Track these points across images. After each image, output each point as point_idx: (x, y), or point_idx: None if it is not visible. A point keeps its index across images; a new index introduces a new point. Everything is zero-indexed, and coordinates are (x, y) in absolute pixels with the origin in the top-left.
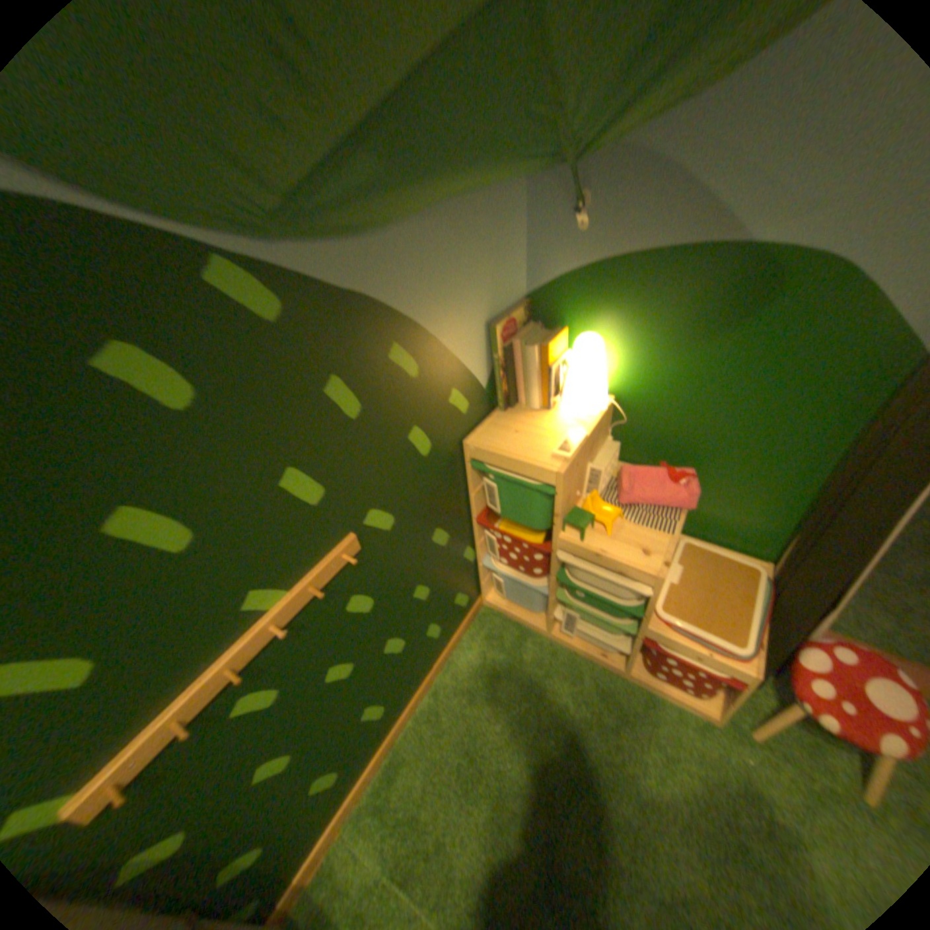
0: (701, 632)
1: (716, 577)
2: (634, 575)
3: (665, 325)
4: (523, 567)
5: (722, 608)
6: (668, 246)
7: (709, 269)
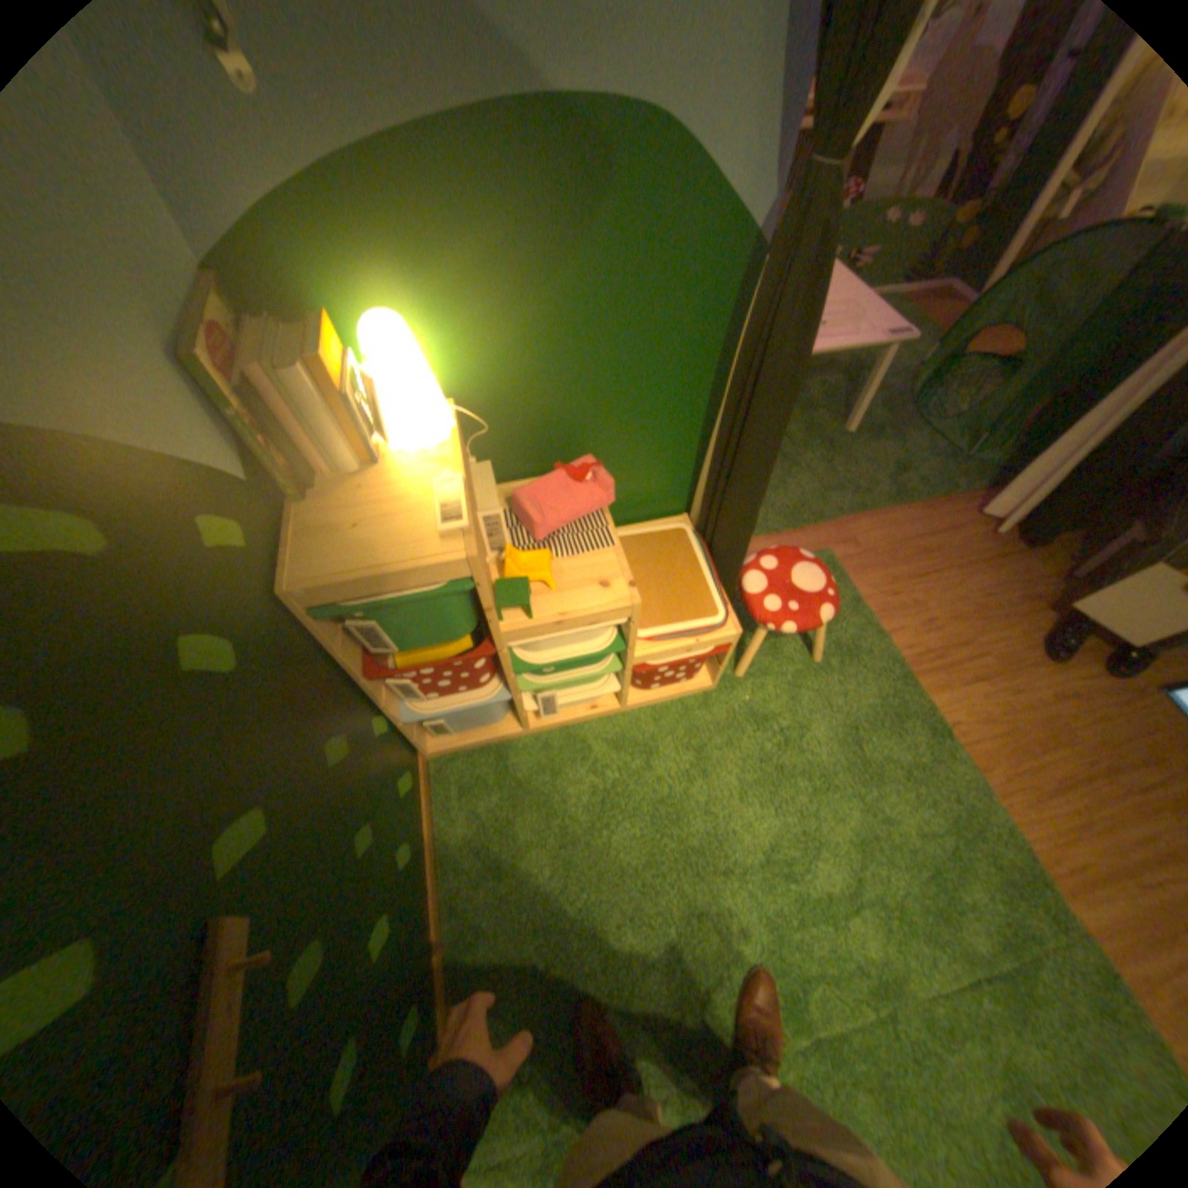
0: (677, 624)
1: (654, 558)
2: (606, 616)
3: (479, 261)
4: (463, 688)
5: (678, 586)
6: (432, 112)
7: (508, 151)
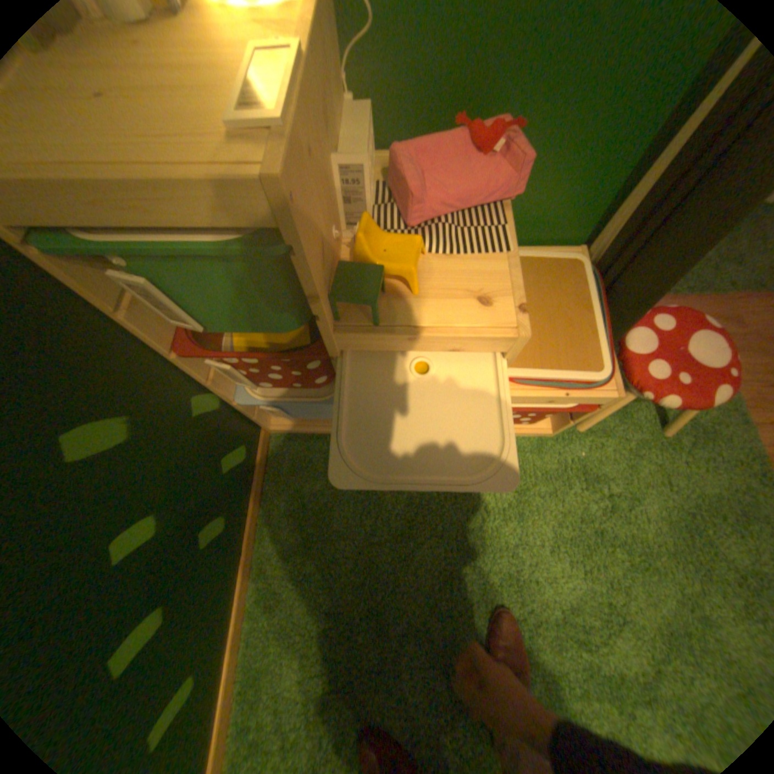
0: (550, 370)
1: (540, 288)
2: (477, 343)
3: None
4: (295, 386)
5: (561, 326)
6: None
7: None
